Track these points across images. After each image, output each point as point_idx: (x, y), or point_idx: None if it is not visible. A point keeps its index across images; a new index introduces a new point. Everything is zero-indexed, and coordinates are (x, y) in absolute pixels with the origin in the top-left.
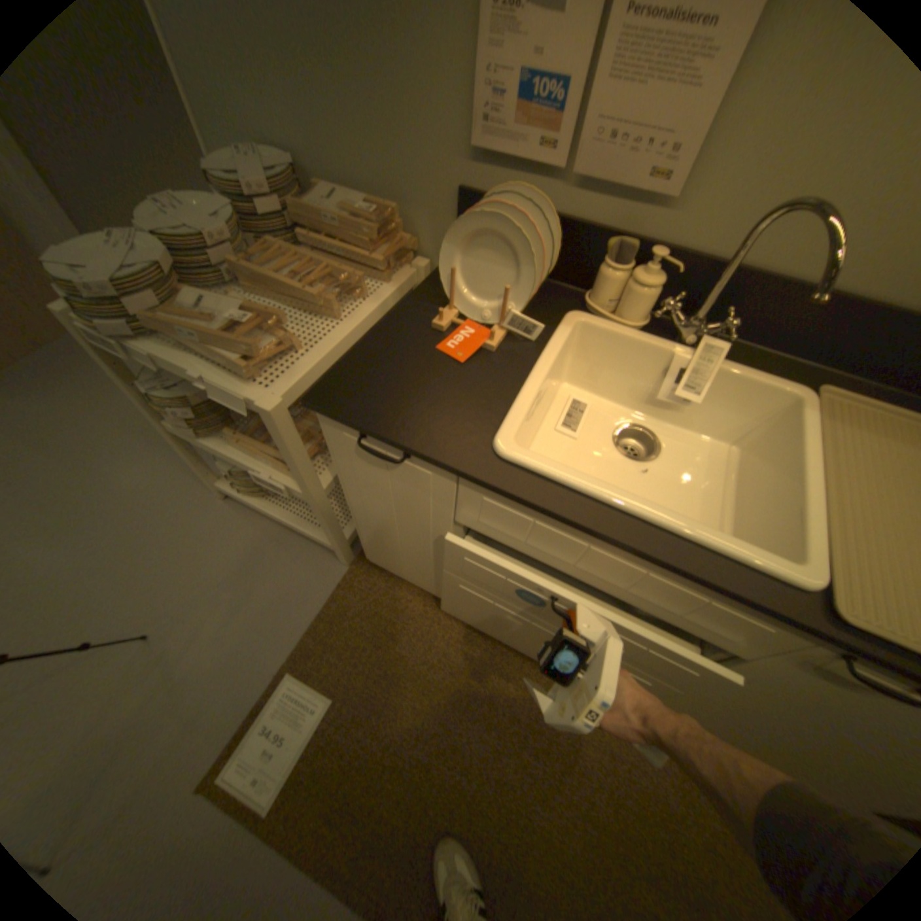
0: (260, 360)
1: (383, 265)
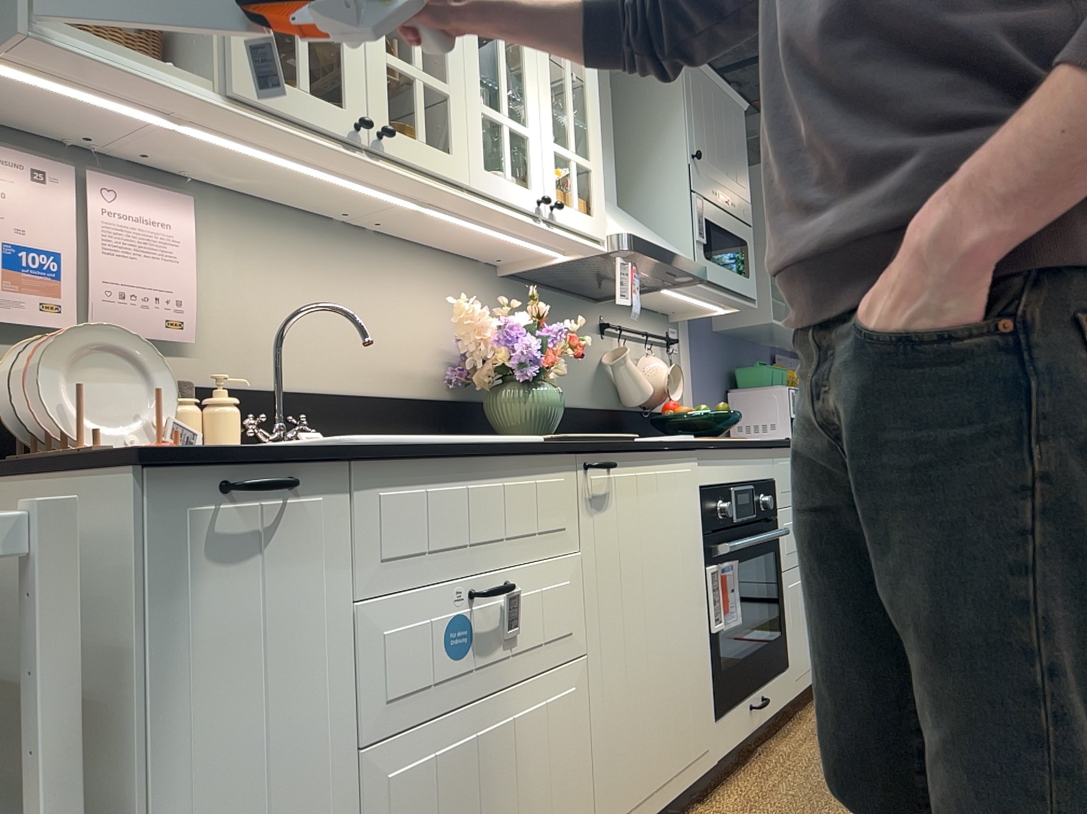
0: None
1: None
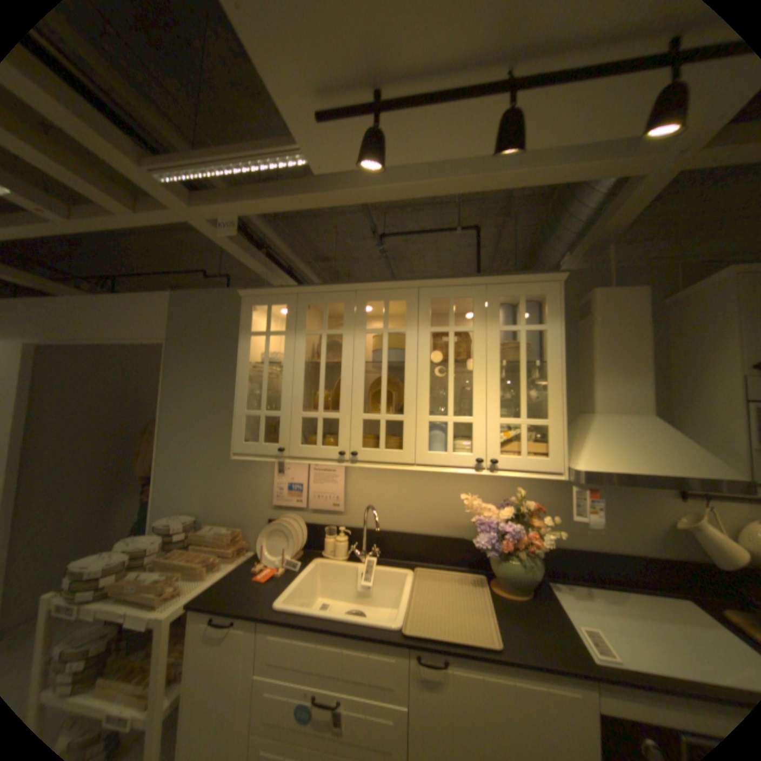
0: (159, 600)
1: (231, 555)
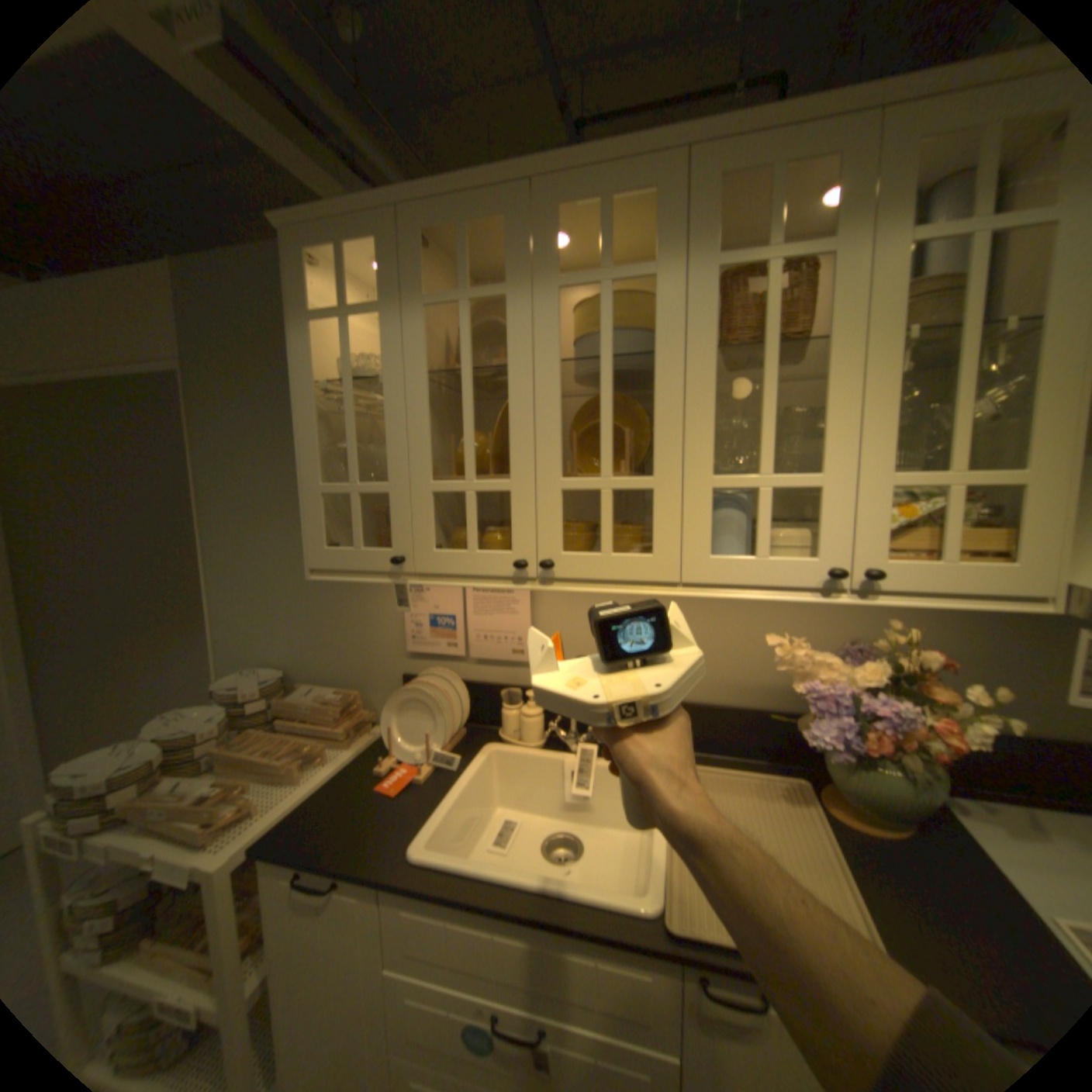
0: (214, 832)
1: (344, 737)
